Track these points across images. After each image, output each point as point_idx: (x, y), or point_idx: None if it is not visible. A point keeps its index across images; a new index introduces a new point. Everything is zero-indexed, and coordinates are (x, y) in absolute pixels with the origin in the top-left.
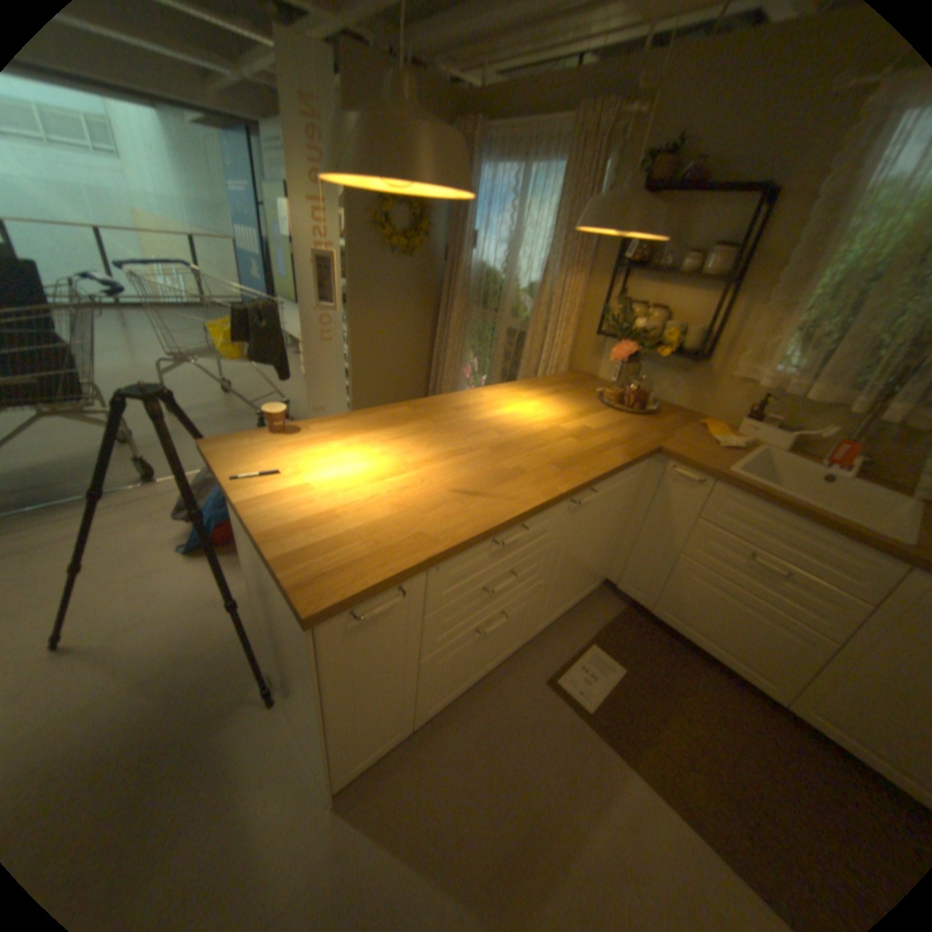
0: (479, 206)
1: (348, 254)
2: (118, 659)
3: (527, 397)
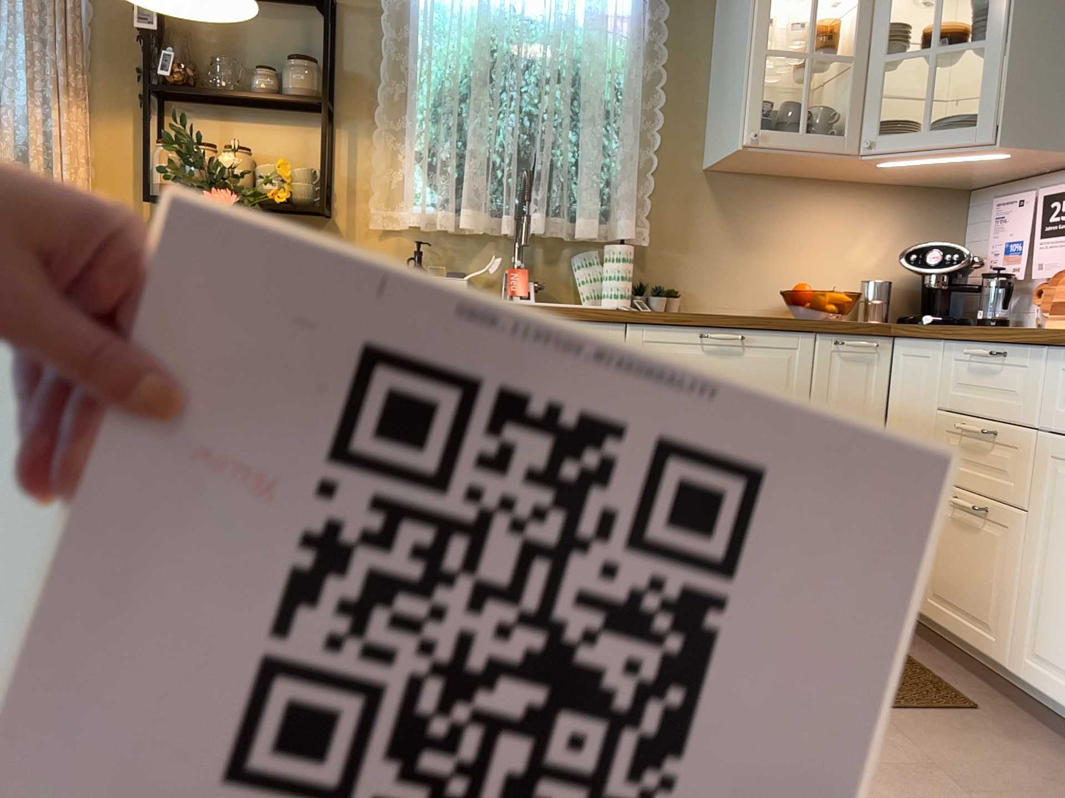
0: None
1: None
2: None
3: None
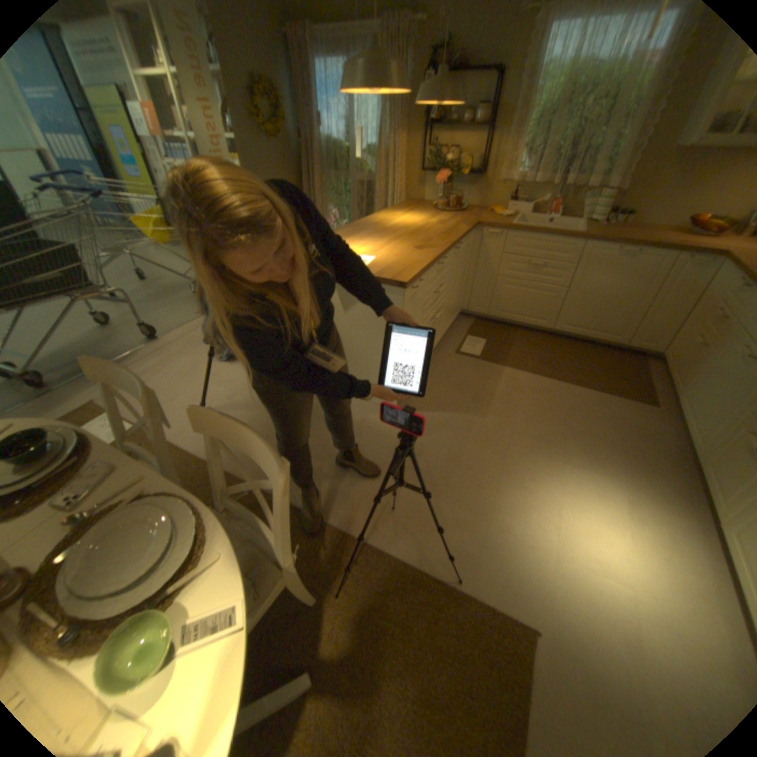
0: (316, 93)
1: (238, 142)
2: (243, 404)
3: (399, 214)
